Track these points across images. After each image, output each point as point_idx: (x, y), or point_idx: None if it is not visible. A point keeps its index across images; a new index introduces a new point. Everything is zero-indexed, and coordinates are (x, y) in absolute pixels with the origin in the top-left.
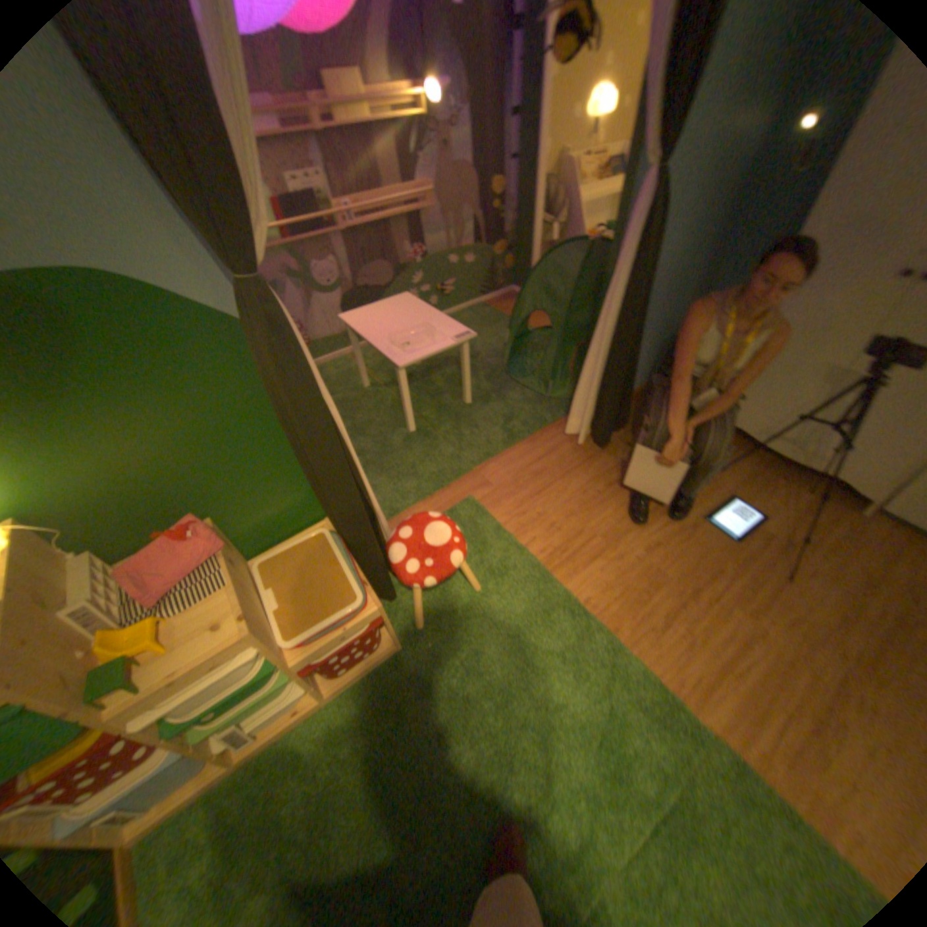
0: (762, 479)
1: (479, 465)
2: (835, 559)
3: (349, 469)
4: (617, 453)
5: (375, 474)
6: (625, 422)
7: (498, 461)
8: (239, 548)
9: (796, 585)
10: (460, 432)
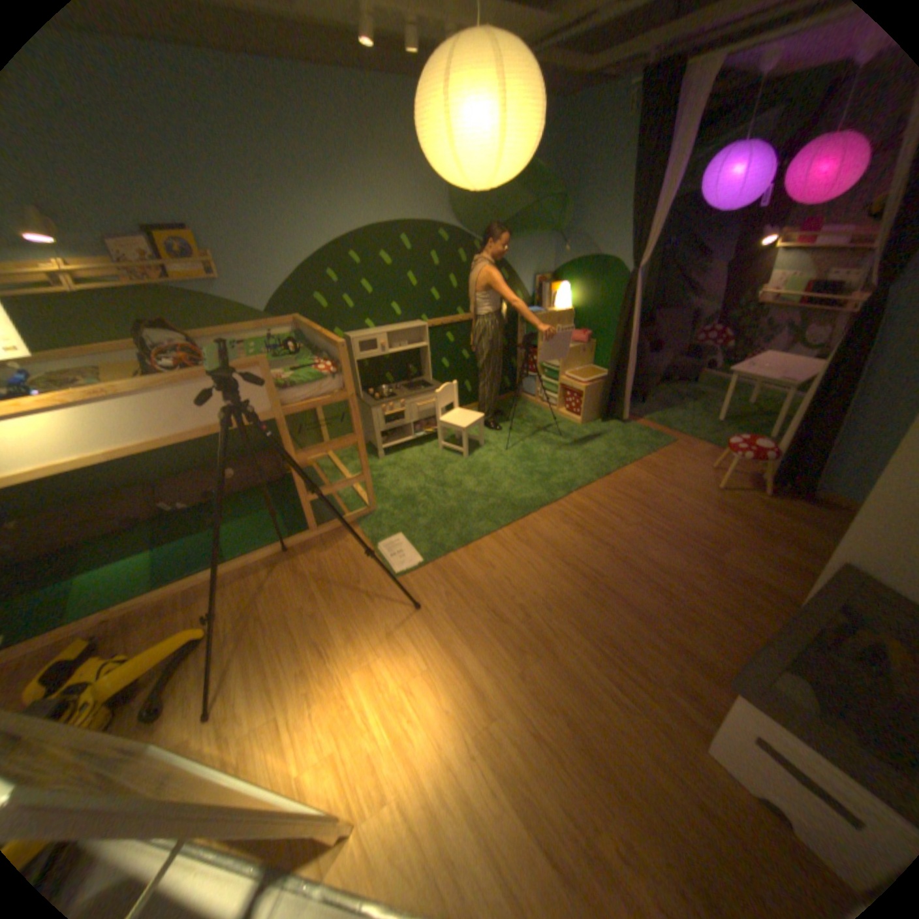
0: (804, 576)
1: (707, 443)
2: (716, 584)
3: (623, 347)
4: (771, 500)
5: (674, 414)
6: (810, 495)
7: (717, 450)
8: (594, 362)
9: (676, 554)
10: (735, 436)
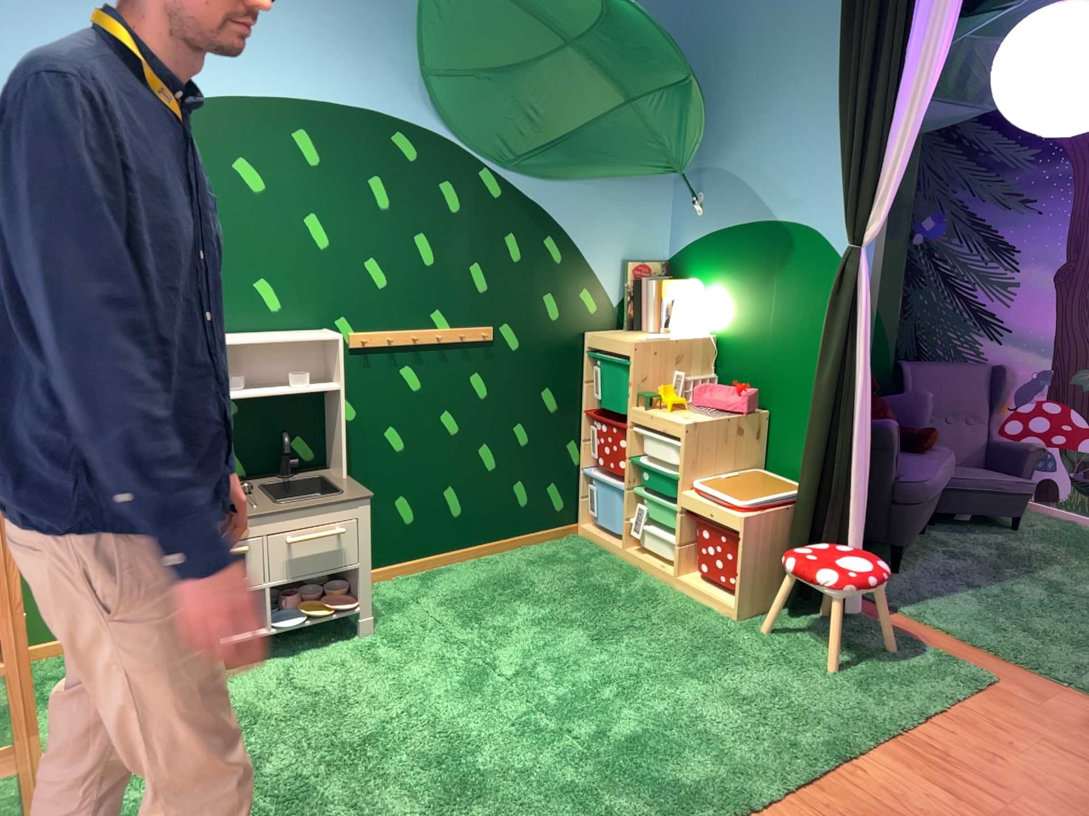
0: None
1: (1080, 692)
2: None
3: (837, 424)
4: None
5: (975, 602)
6: None
7: None
8: (769, 459)
9: None
10: None
